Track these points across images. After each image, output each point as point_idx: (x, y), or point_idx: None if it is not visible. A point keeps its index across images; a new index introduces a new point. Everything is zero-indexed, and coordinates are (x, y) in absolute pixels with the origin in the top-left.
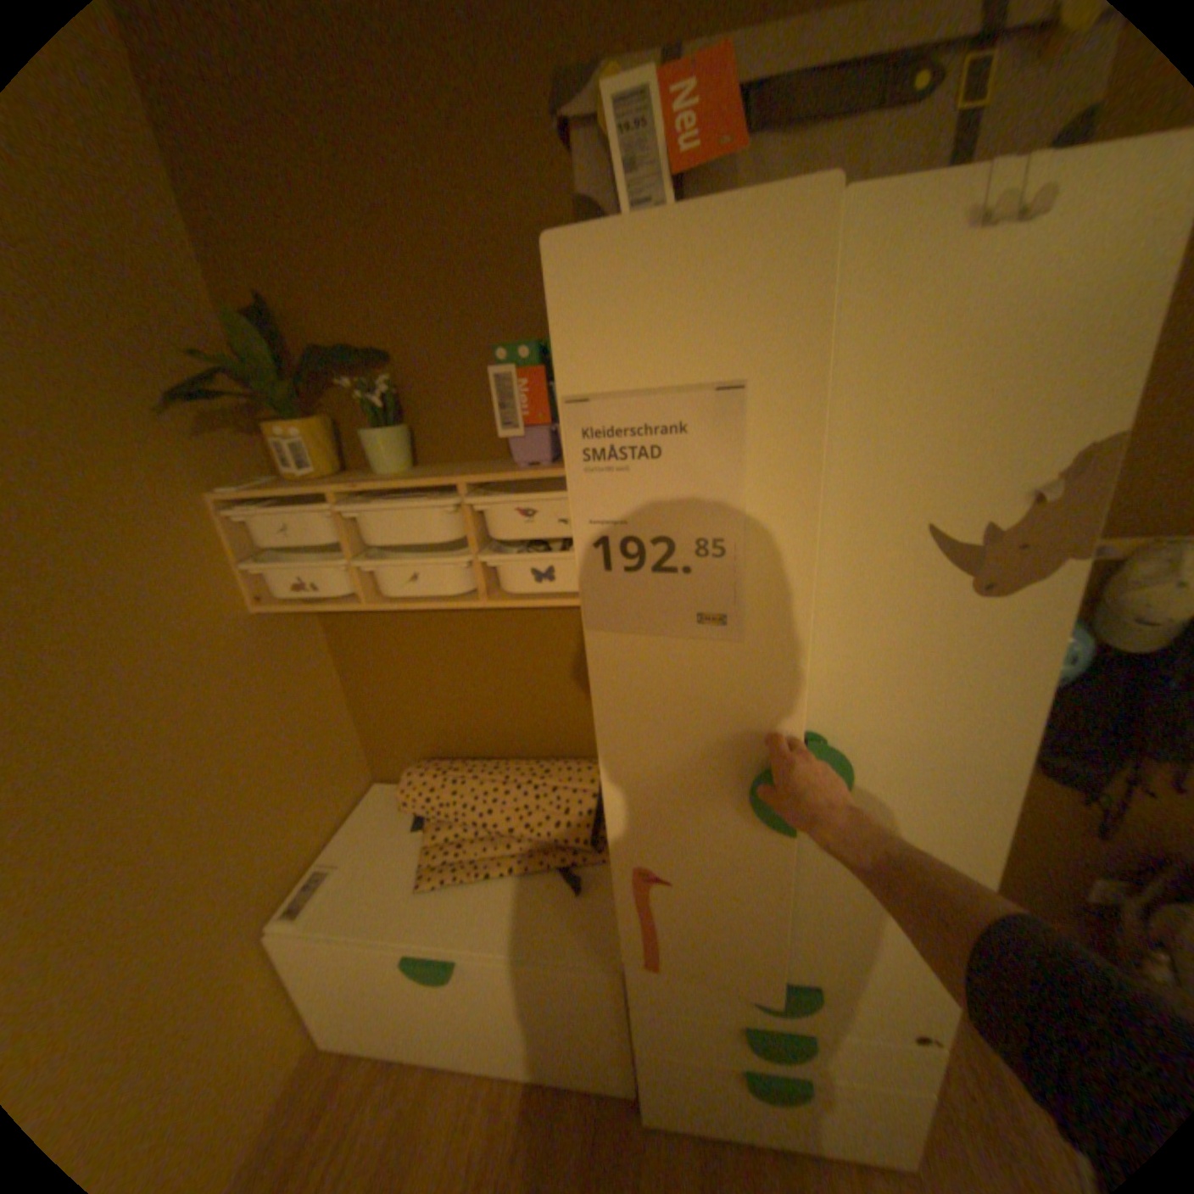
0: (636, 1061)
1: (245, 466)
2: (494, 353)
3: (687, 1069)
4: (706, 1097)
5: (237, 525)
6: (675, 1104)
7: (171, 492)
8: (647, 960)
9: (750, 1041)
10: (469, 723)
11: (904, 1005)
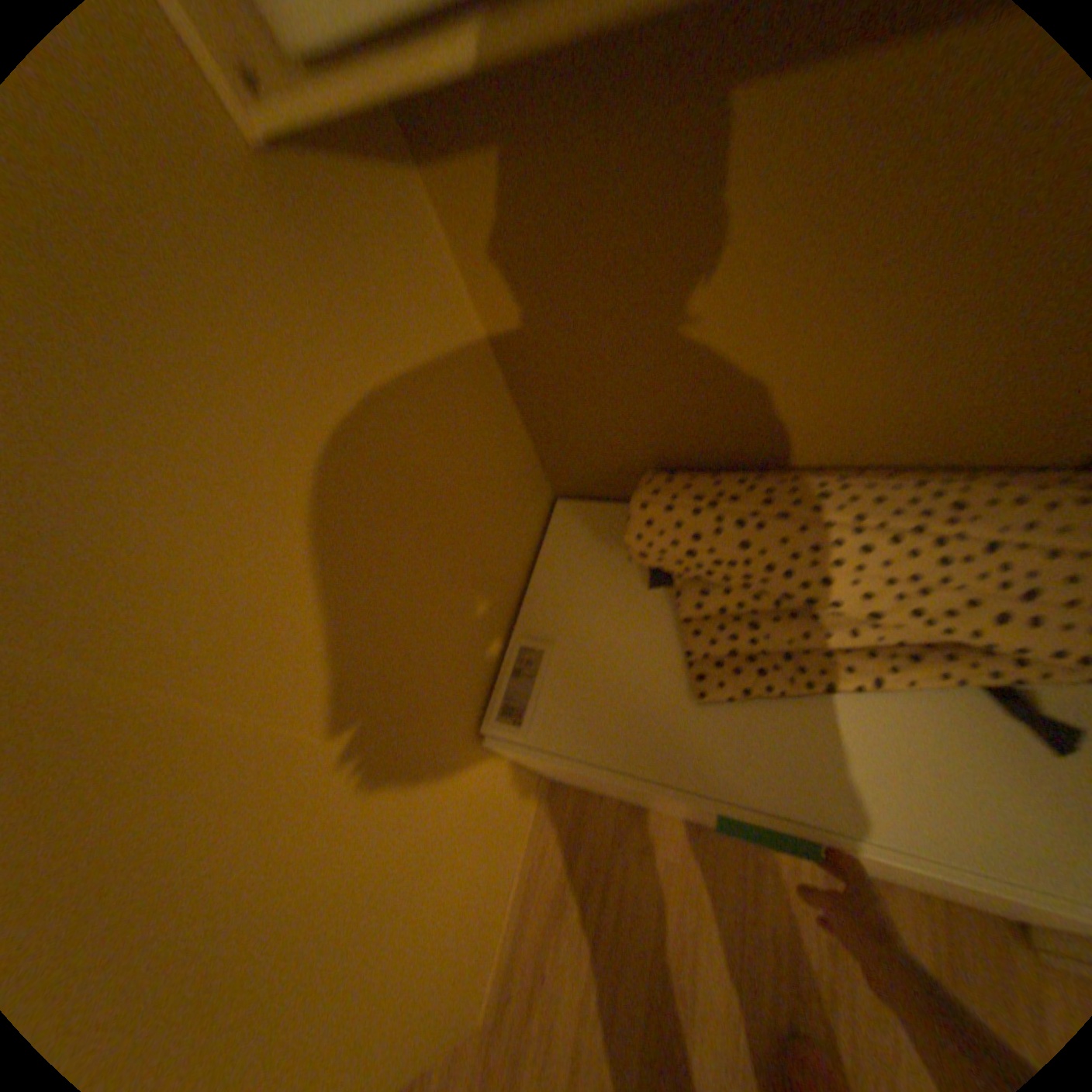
0: None
1: None
2: None
3: None
4: None
5: None
6: None
7: None
8: None
9: None
10: (754, 403)
11: None
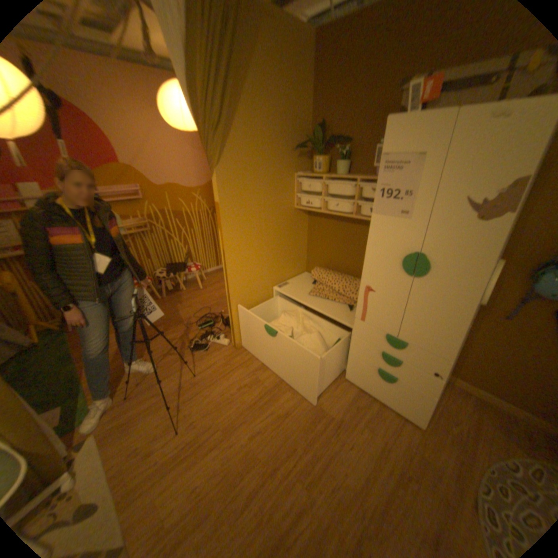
0: (349, 354)
1: (304, 168)
2: (379, 141)
3: (363, 361)
4: (365, 374)
5: (298, 183)
6: (356, 374)
7: (288, 171)
8: (361, 319)
9: (383, 357)
10: (337, 260)
11: (432, 358)
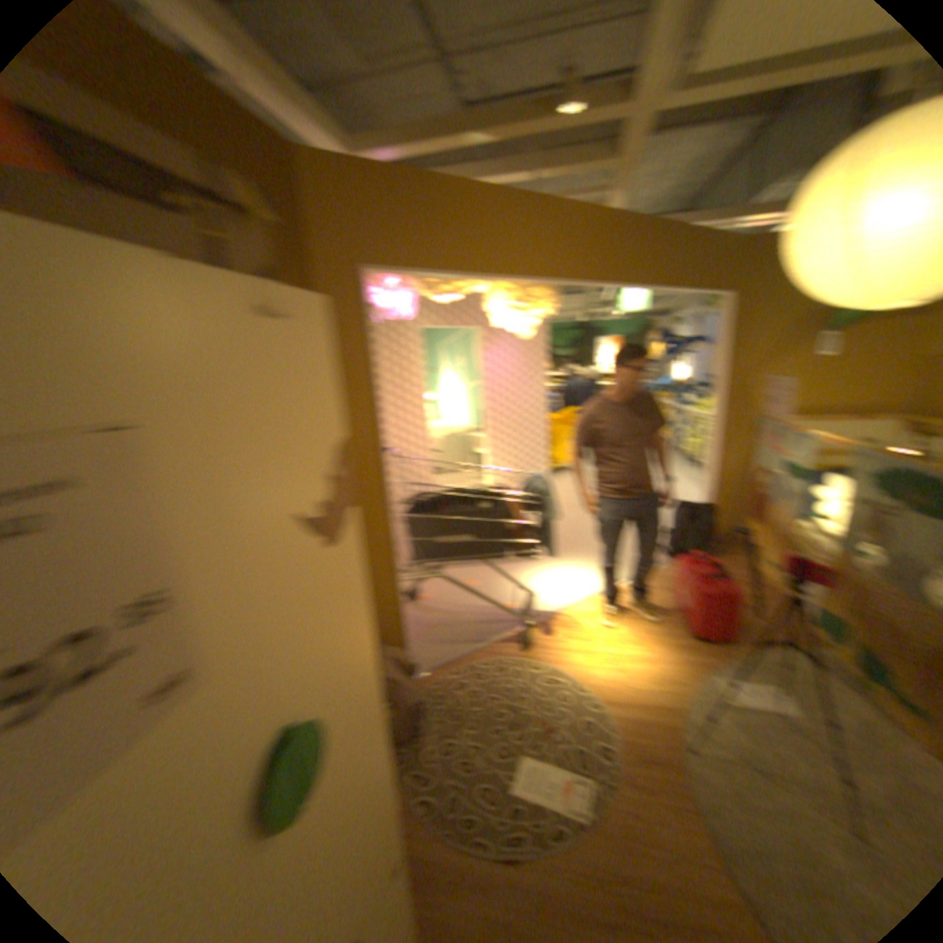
0: None
1: None
2: None
3: None
4: None
5: None
6: None
7: None
8: None
9: None
10: None
11: (385, 865)
